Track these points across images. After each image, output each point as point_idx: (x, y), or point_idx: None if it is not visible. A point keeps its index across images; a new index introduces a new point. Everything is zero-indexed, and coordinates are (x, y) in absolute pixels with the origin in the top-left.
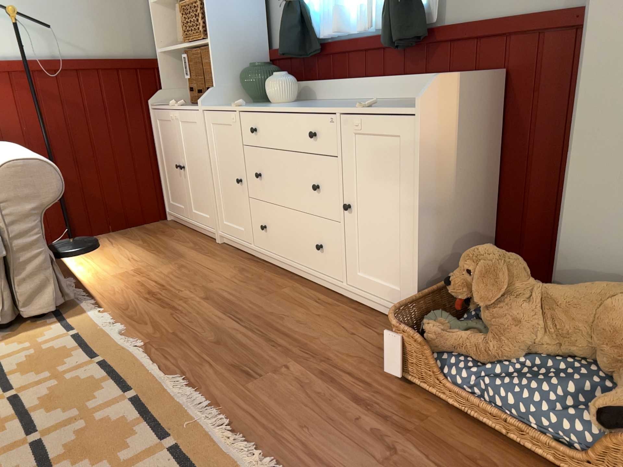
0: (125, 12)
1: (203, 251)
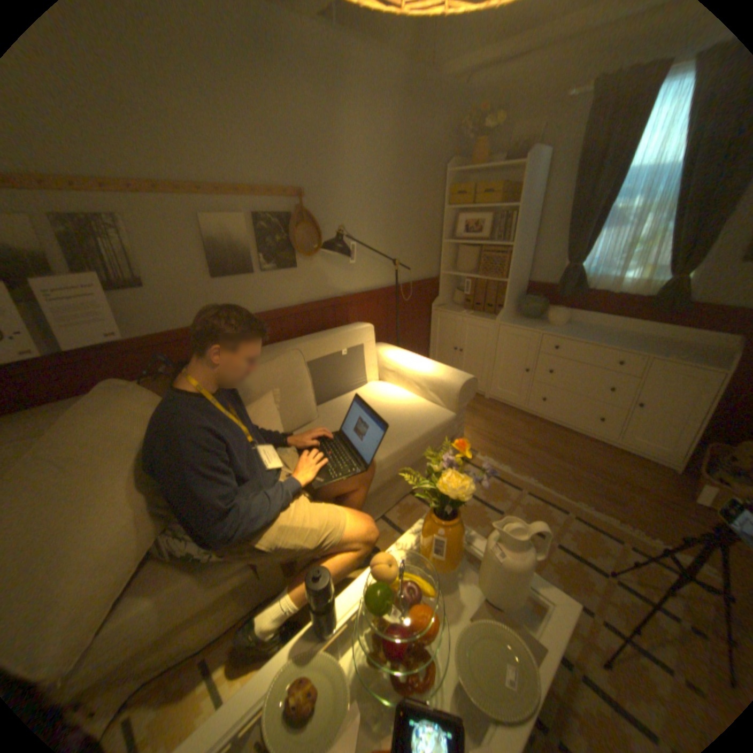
0: (429, 248)
1: (484, 406)
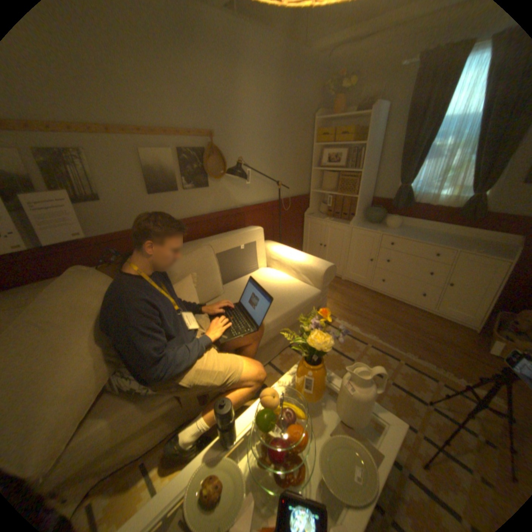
0: (302, 173)
1: (341, 285)
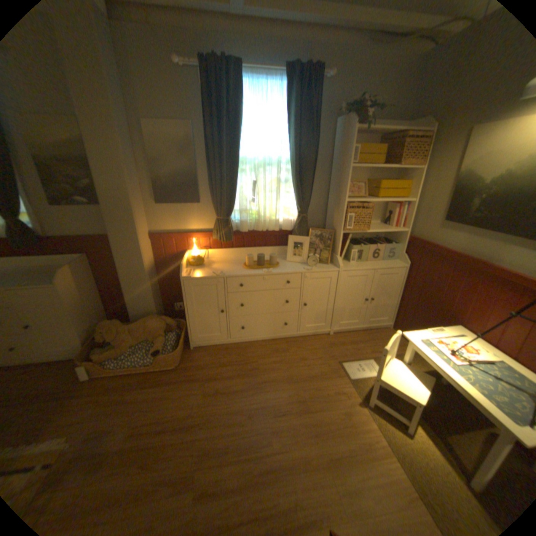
0: None
1: None
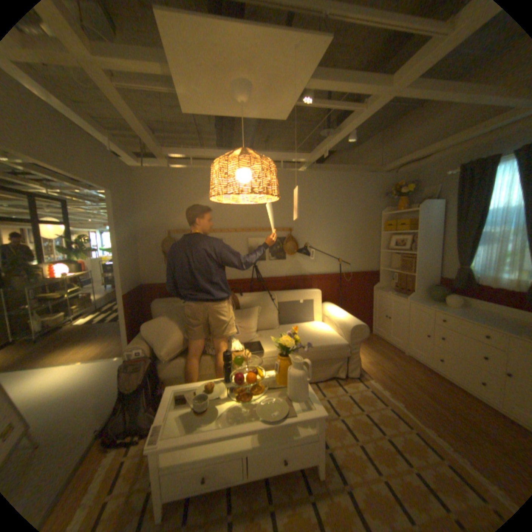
0: (371, 253)
1: (401, 358)
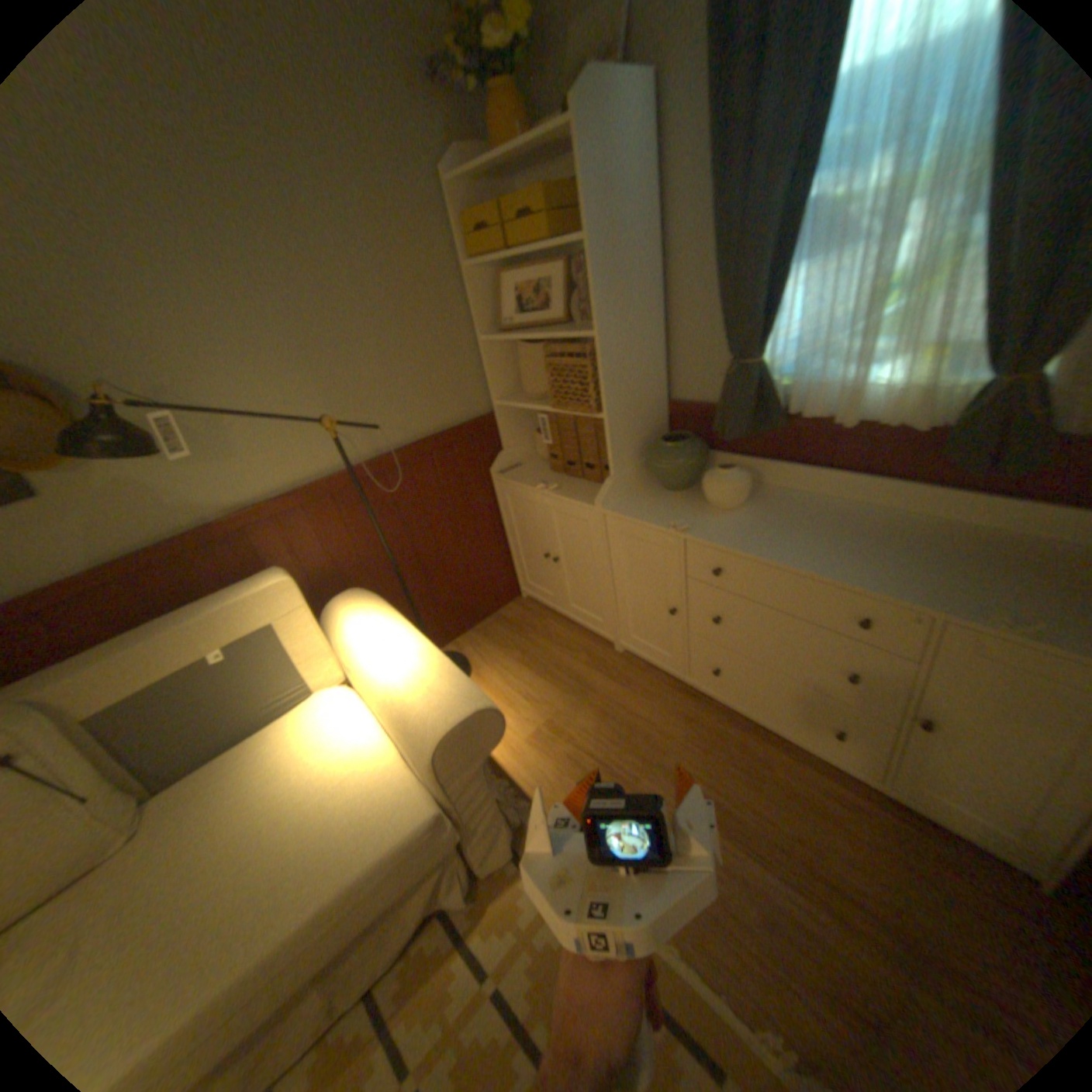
0: (449, 356)
1: (611, 672)
